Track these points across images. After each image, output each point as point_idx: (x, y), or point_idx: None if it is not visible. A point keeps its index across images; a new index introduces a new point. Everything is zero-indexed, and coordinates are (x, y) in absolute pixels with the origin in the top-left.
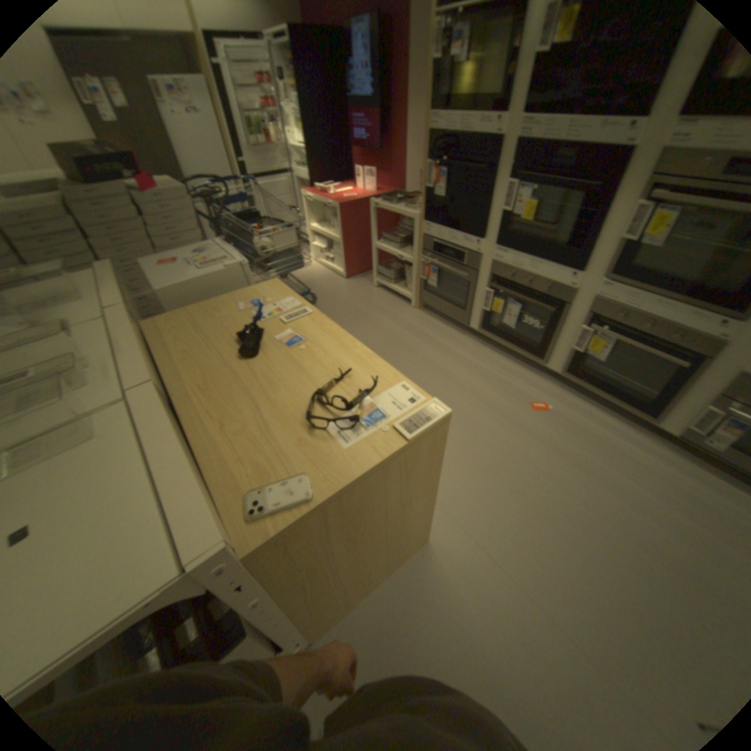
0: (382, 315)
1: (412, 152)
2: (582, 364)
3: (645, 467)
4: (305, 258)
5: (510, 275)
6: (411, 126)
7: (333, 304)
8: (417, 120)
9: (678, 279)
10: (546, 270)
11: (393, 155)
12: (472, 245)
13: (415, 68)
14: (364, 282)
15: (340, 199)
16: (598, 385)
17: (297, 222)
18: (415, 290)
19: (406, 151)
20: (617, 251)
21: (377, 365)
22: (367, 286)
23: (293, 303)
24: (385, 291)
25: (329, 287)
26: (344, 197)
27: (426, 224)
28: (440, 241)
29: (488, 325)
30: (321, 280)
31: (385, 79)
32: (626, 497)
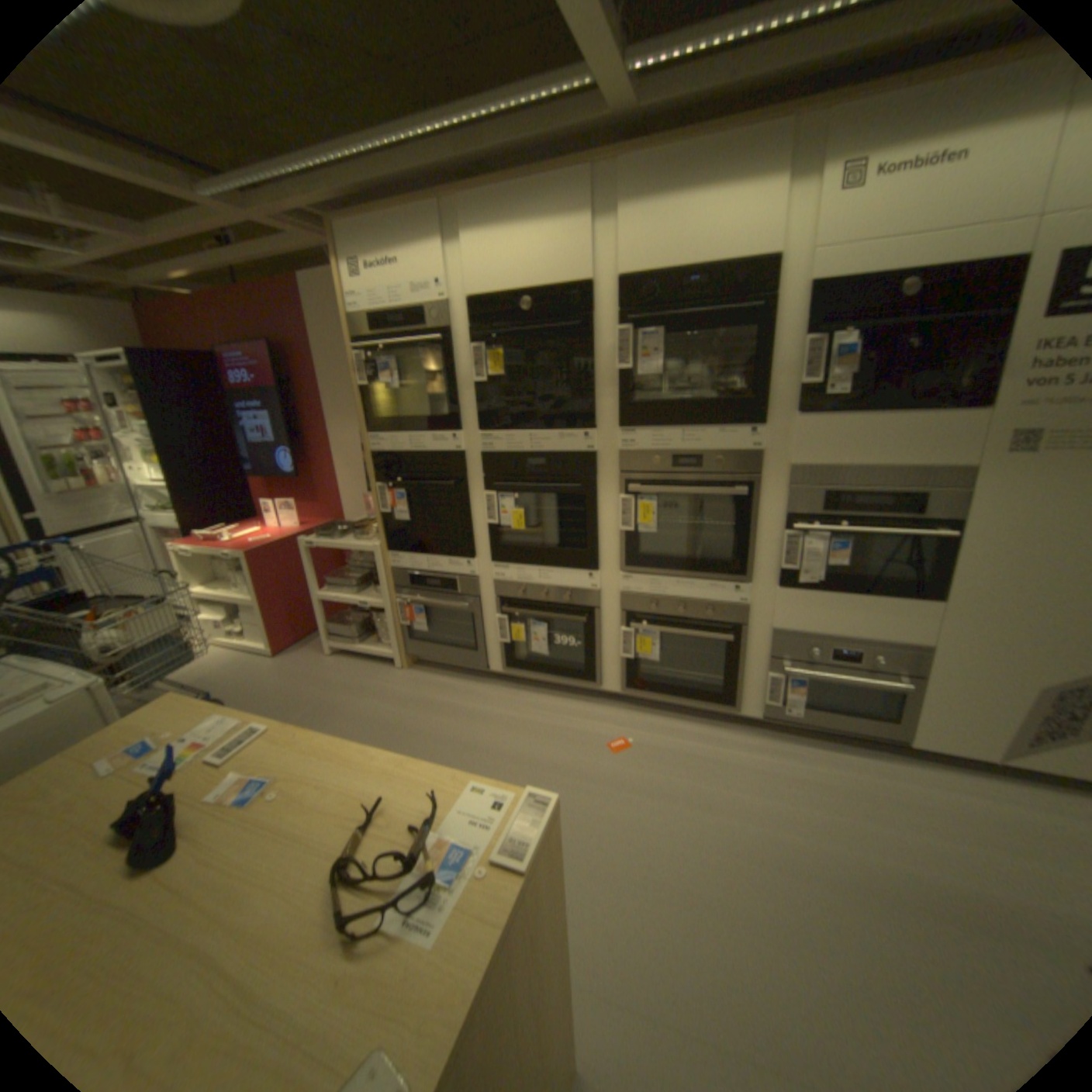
0: (352, 695)
1: (344, 475)
2: (637, 673)
3: (754, 771)
4: (181, 642)
5: (520, 593)
6: (335, 448)
7: (255, 705)
8: (343, 441)
9: (682, 559)
10: (559, 578)
11: (316, 481)
12: (461, 569)
13: (328, 391)
14: (304, 654)
15: (242, 544)
16: (664, 692)
17: (155, 591)
18: (395, 643)
19: (335, 475)
20: (620, 545)
21: (410, 775)
22: (311, 658)
23: (212, 726)
24: (345, 657)
25: (240, 678)
26: (248, 540)
27: (391, 555)
28: (416, 572)
29: (512, 661)
30: (221, 672)
31: (288, 401)
32: (760, 821)
